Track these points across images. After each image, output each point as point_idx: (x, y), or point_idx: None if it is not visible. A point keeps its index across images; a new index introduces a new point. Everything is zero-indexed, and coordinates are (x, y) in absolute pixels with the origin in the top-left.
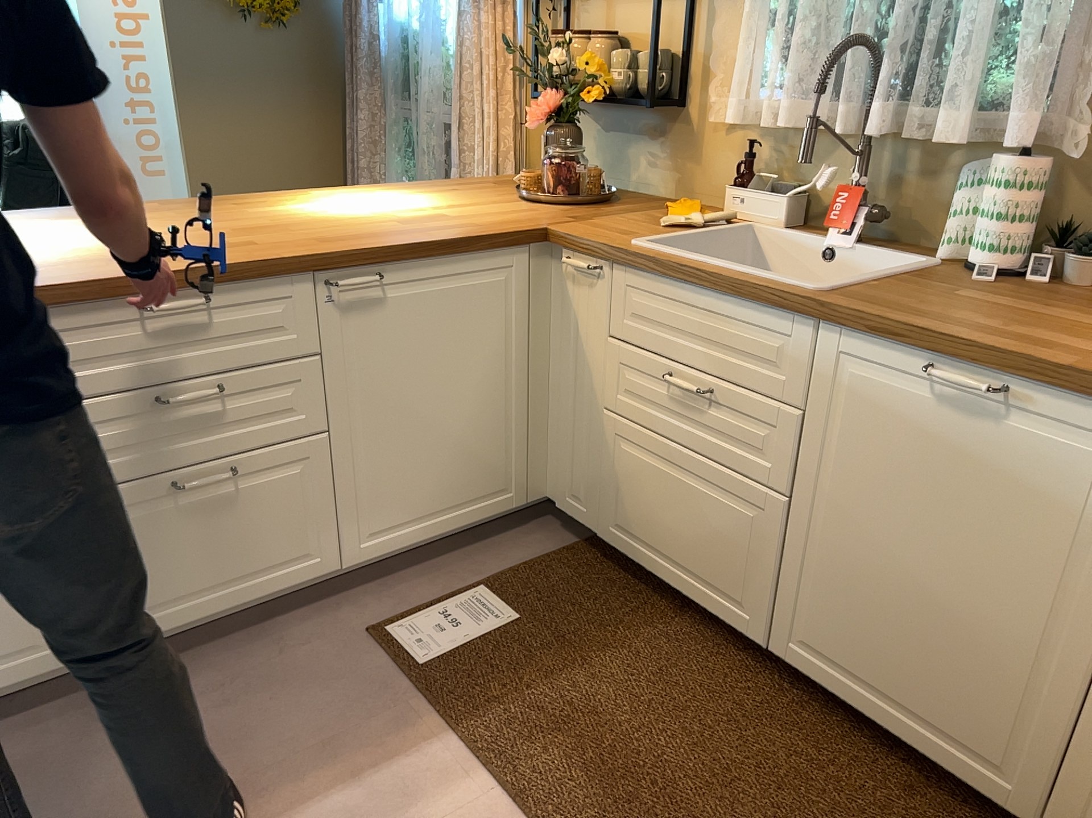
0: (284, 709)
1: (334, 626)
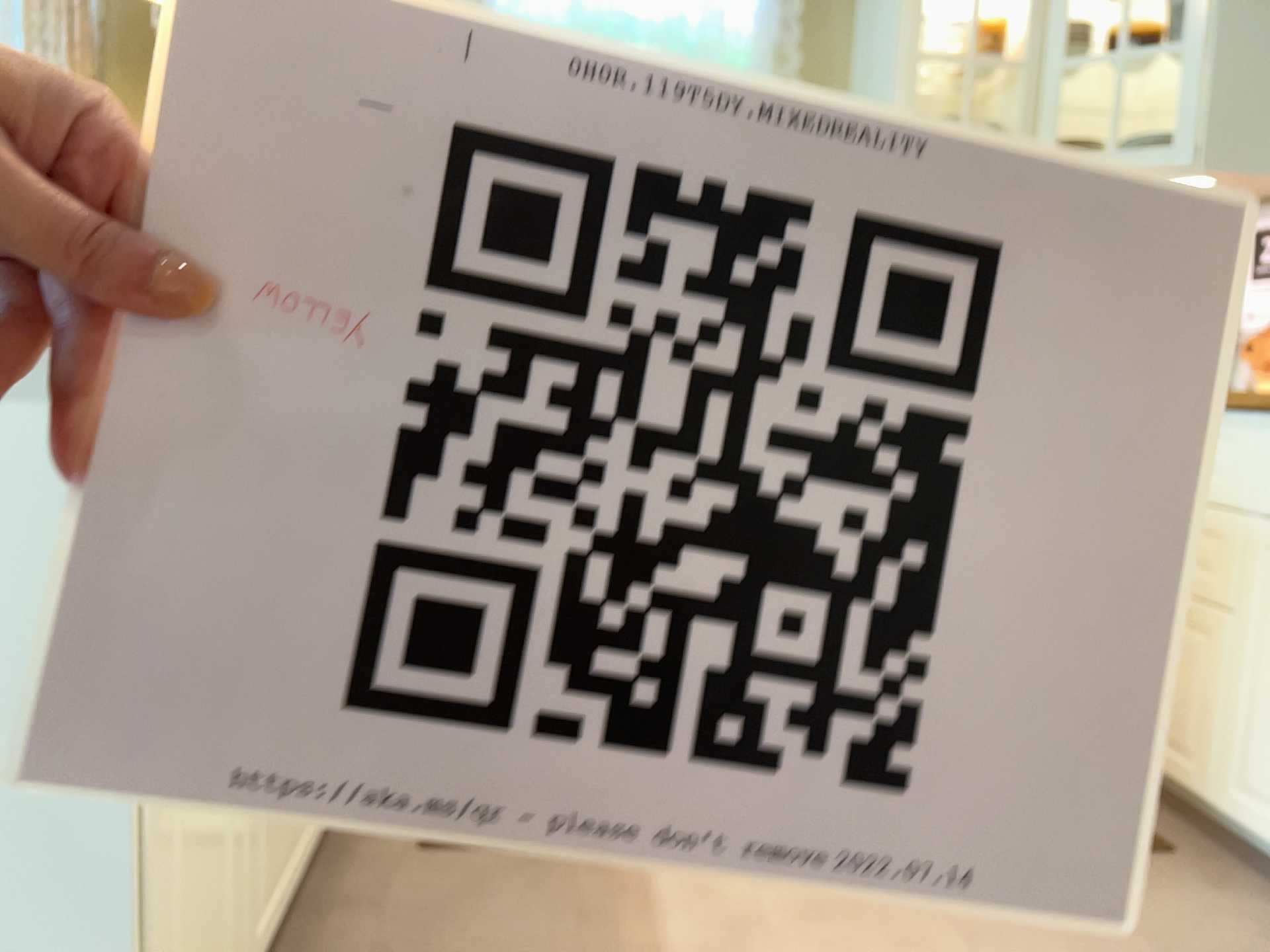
0: (482, 938)
1: (375, 870)
